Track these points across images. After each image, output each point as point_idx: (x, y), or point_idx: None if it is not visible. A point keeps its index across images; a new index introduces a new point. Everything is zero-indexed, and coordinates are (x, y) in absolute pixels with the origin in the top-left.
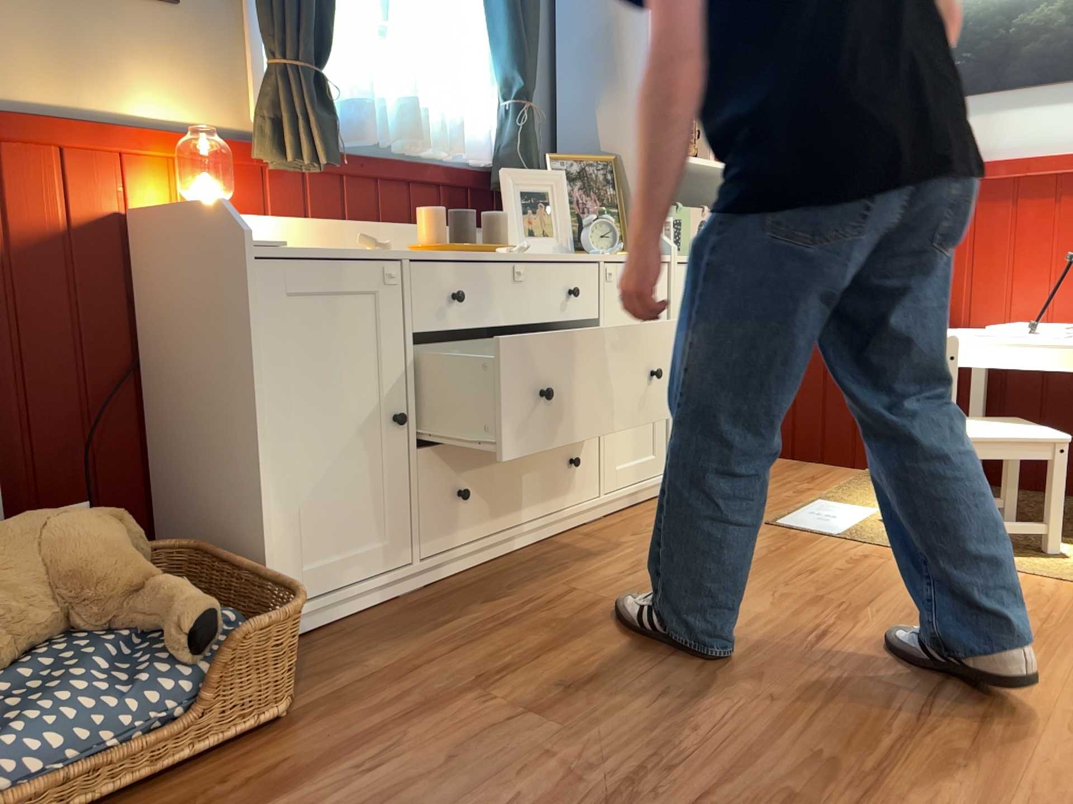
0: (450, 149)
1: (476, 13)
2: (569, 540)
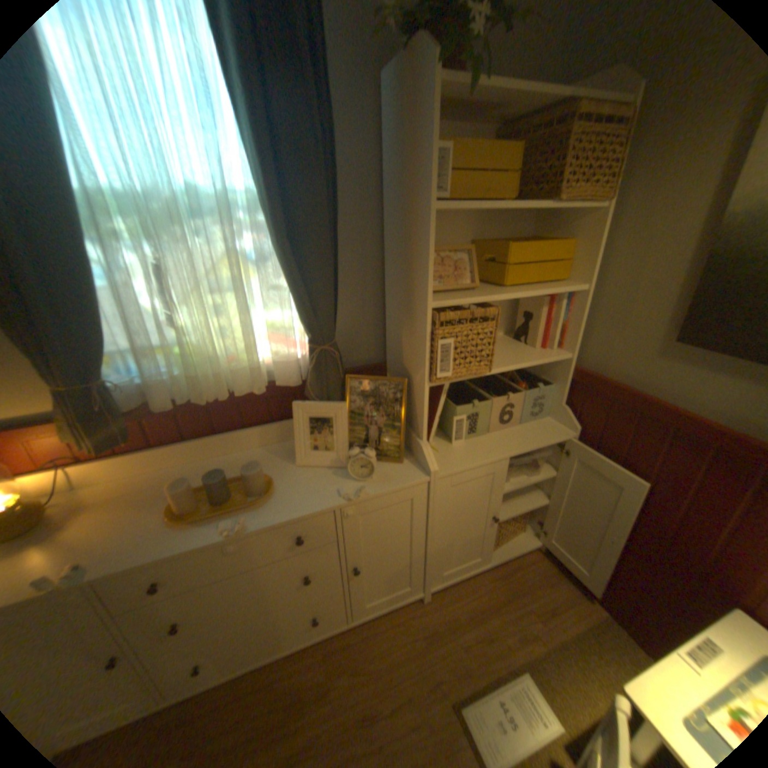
0: (251, 390)
1: (275, 273)
2: (310, 660)
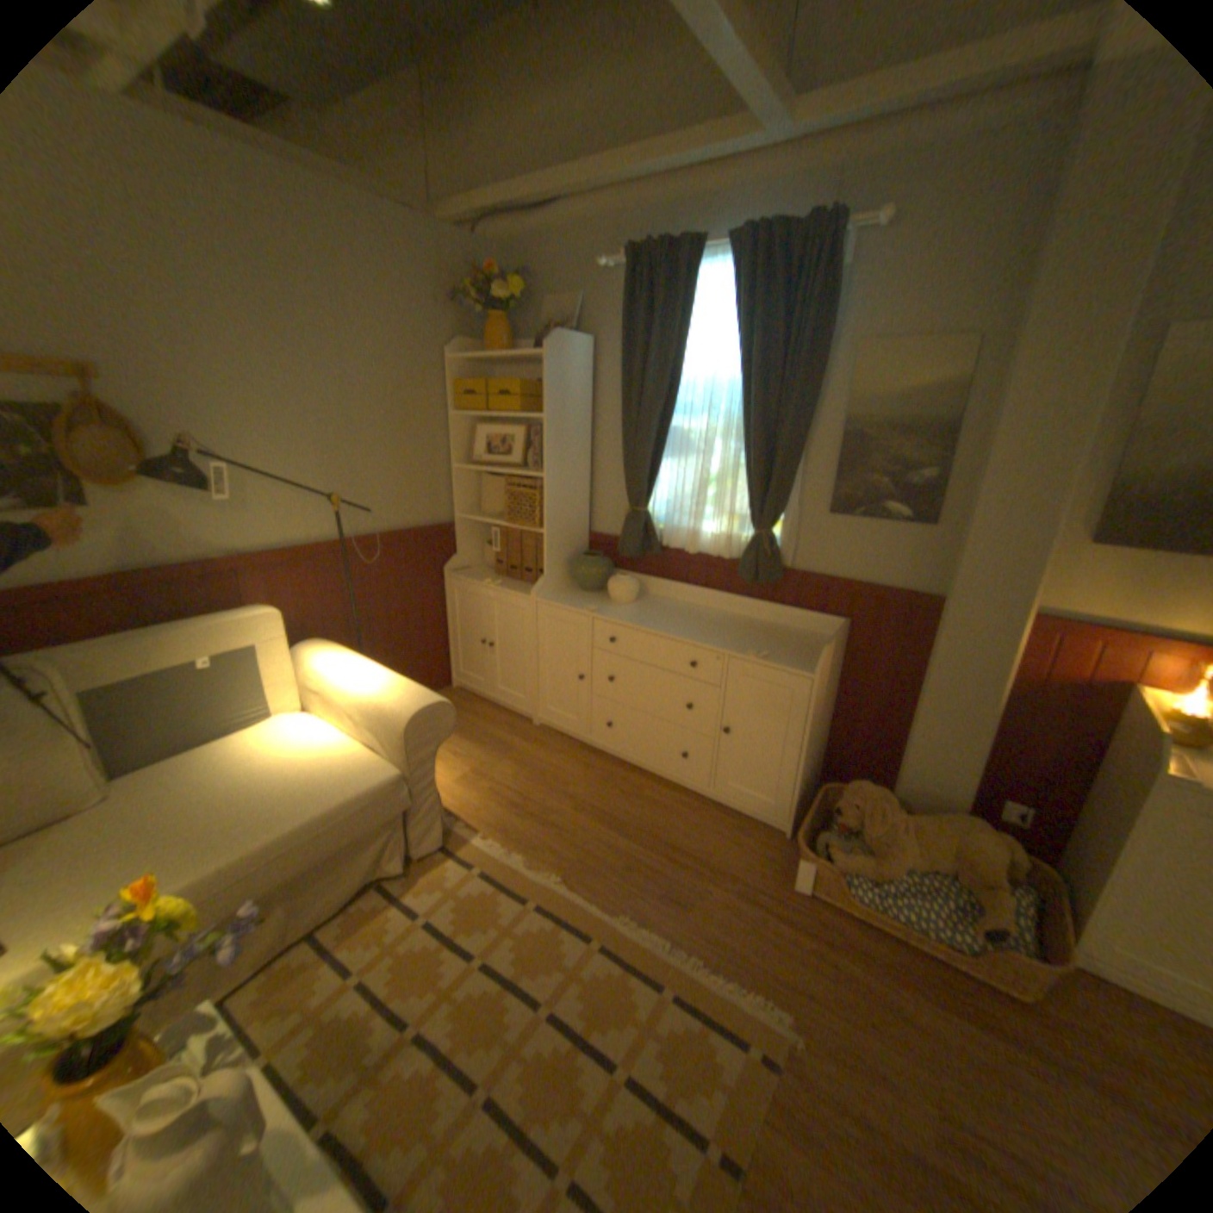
0: None
1: None
2: None
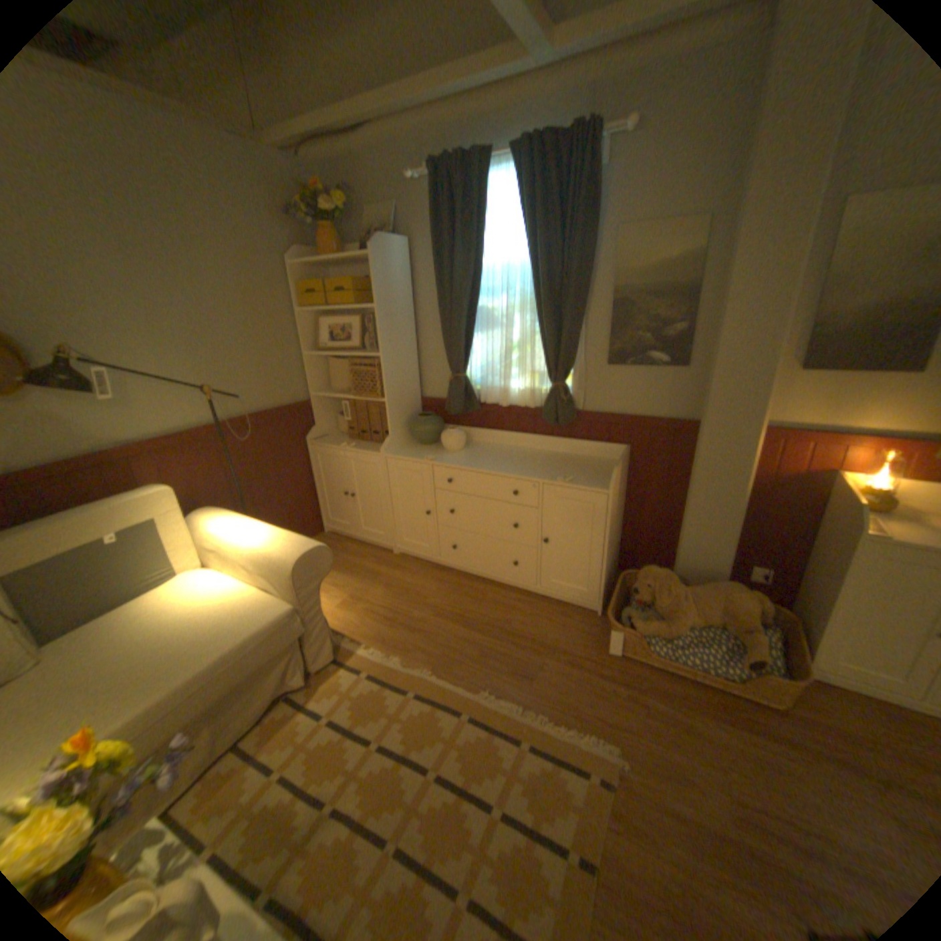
0: None
1: None
2: None
